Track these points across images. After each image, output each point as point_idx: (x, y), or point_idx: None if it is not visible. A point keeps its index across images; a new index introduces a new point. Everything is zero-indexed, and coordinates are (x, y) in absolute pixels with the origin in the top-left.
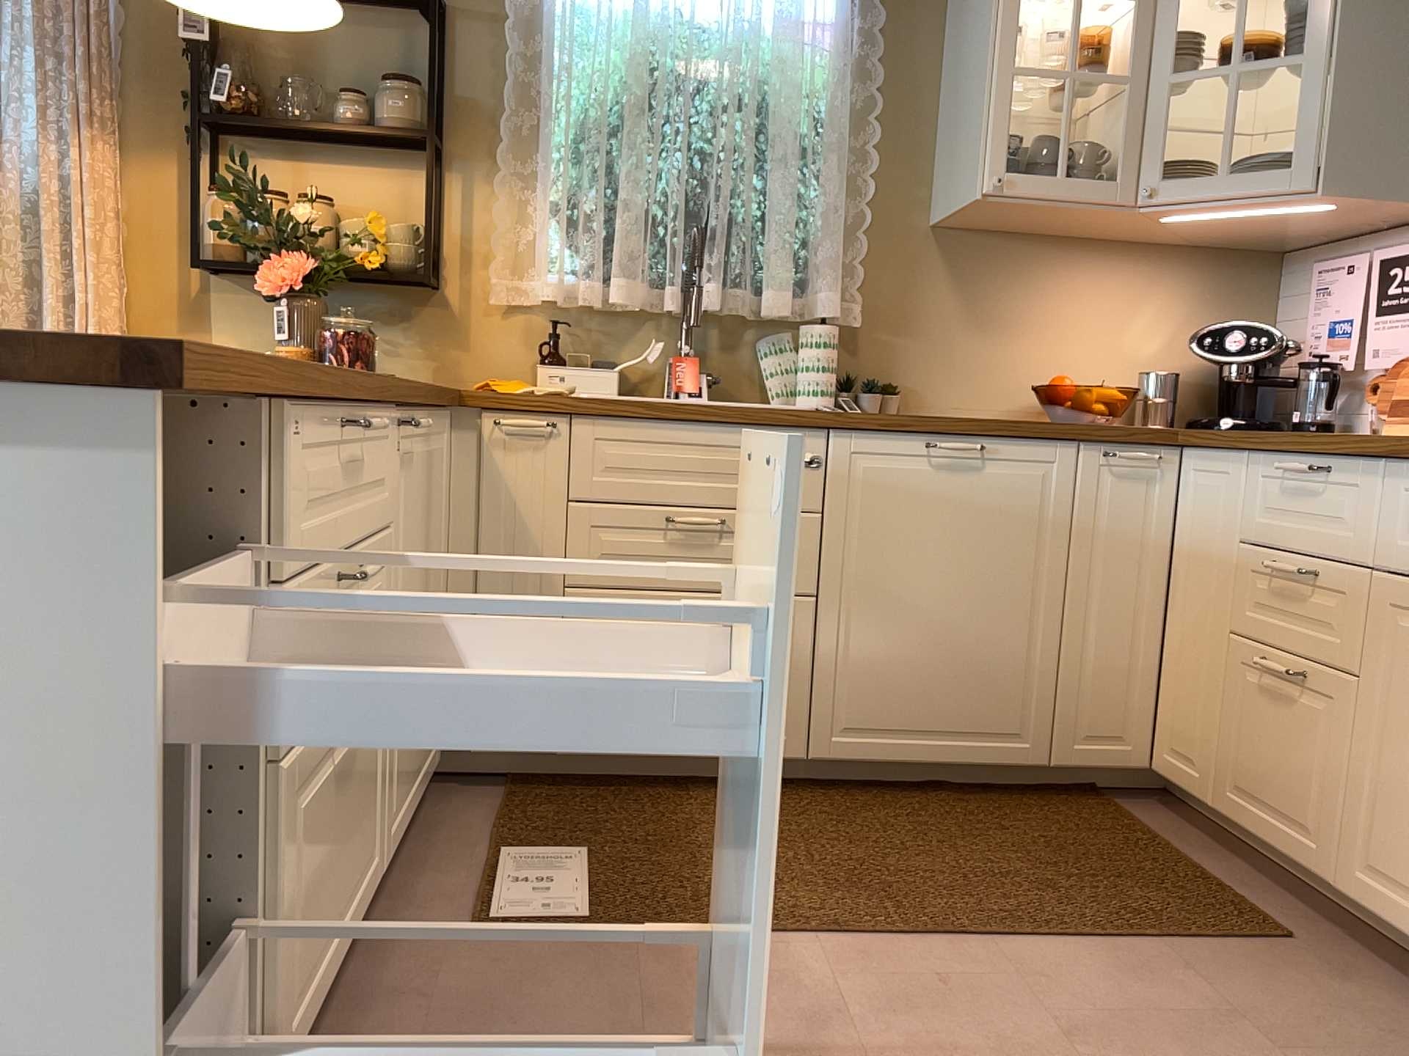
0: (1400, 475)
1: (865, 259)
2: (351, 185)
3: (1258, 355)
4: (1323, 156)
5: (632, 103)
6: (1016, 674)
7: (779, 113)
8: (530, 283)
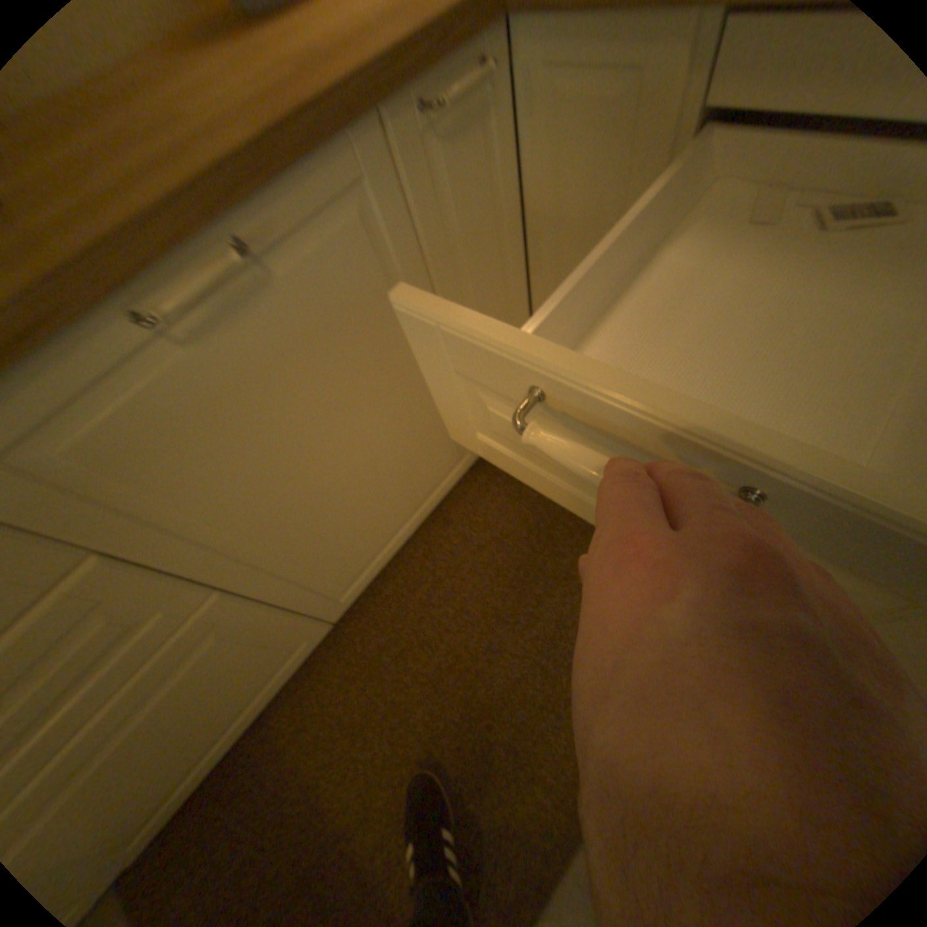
0: None
1: None
2: None
3: None
4: None
5: None
6: (439, 434)
7: None
8: None
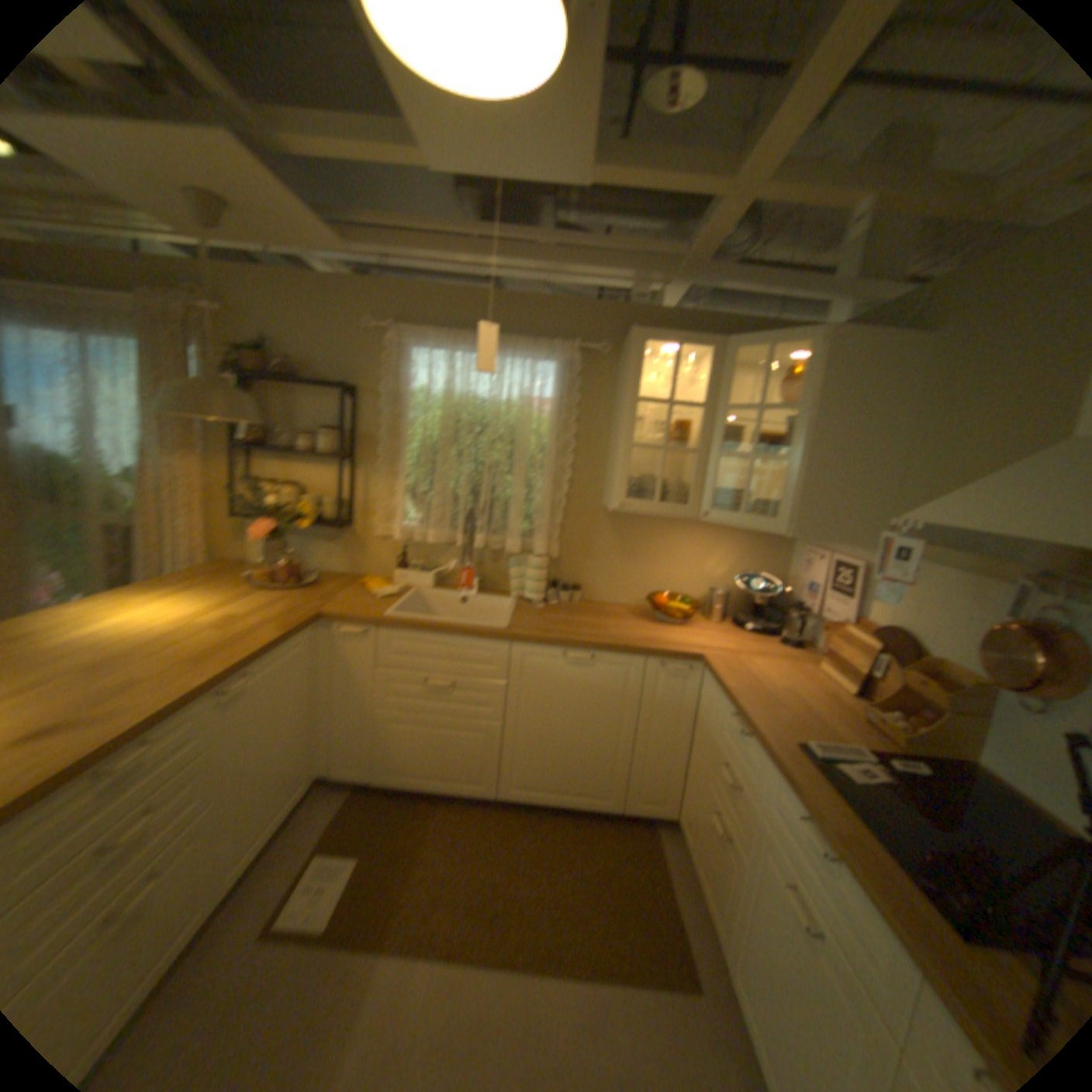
0: (775, 771)
1: (564, 522)
2: (305, 476)
3: (766, 596)
4: (793, 516)
5: (439, 445)
6: (605, 772)
7: (515, 451)
8: (391, 529)
